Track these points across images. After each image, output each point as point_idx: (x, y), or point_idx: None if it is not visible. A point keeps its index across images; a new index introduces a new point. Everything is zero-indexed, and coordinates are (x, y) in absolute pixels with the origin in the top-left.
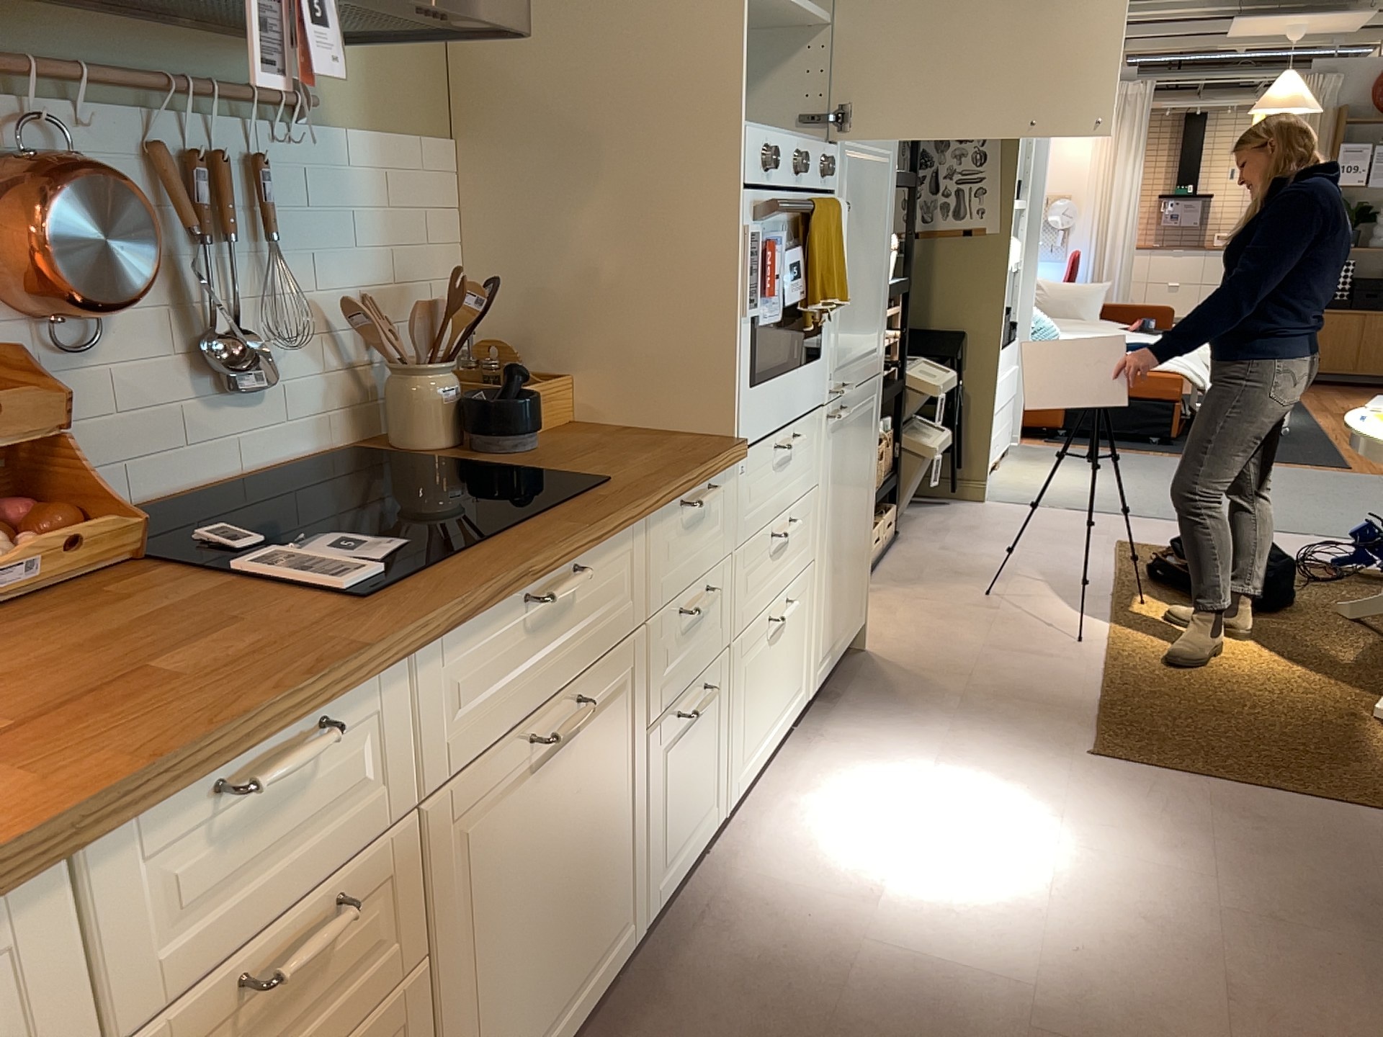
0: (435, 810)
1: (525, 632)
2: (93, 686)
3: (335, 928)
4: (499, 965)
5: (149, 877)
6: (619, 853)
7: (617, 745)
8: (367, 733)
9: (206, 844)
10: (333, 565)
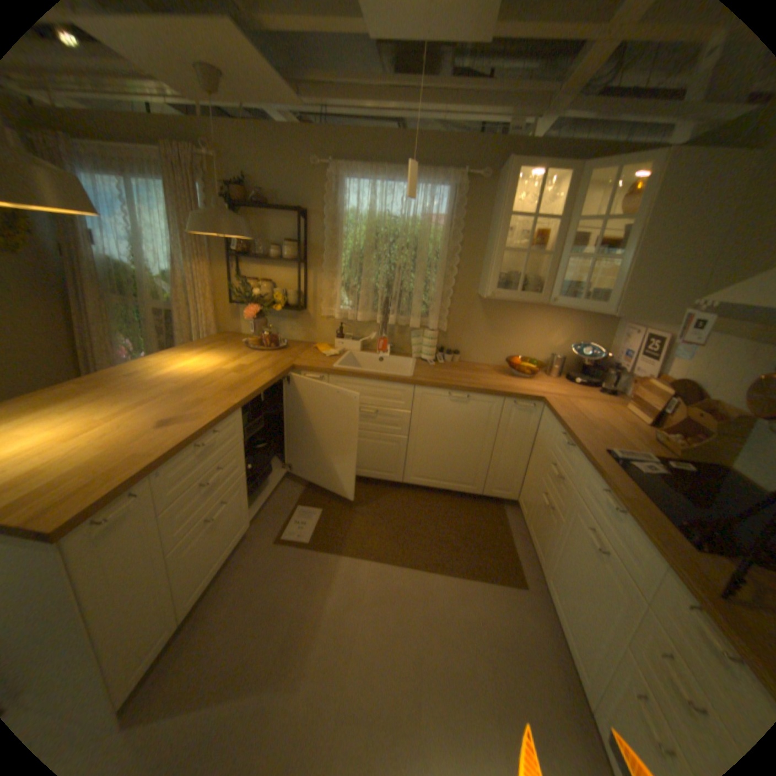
0: (578, 499)
1: (608, 502)
2: (597, 428)
3: (556, 474)
4: (568, 564)
5: (560, 435)
6: (598, 648)
7: (615, 613)
8: (578, 461)
9: (563, 441)
10: (635, 460)
